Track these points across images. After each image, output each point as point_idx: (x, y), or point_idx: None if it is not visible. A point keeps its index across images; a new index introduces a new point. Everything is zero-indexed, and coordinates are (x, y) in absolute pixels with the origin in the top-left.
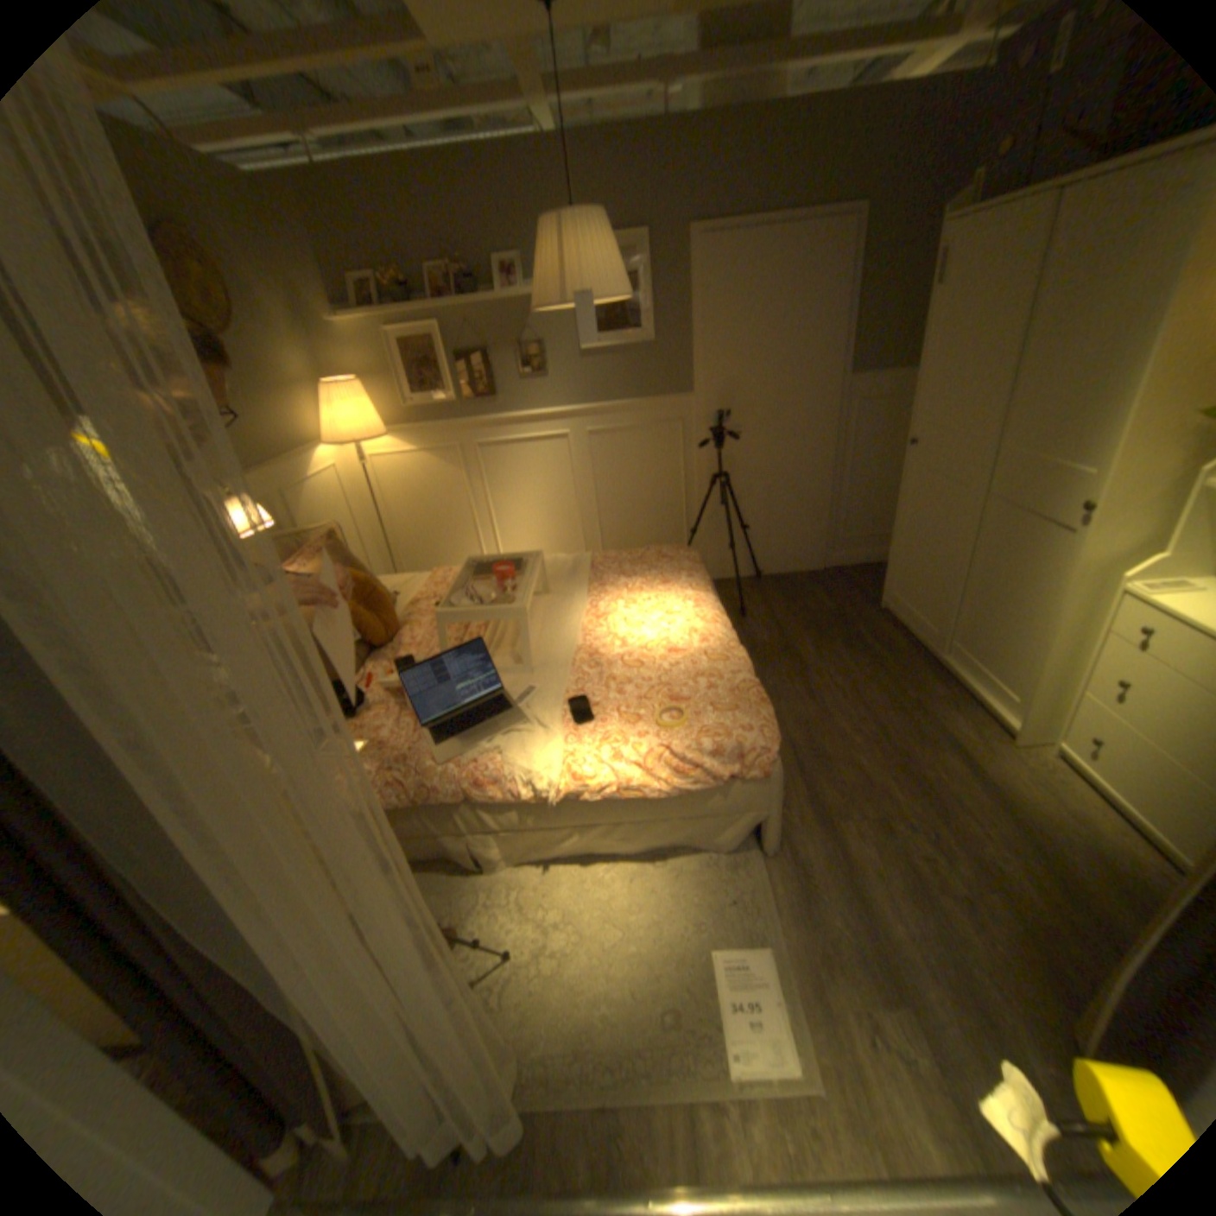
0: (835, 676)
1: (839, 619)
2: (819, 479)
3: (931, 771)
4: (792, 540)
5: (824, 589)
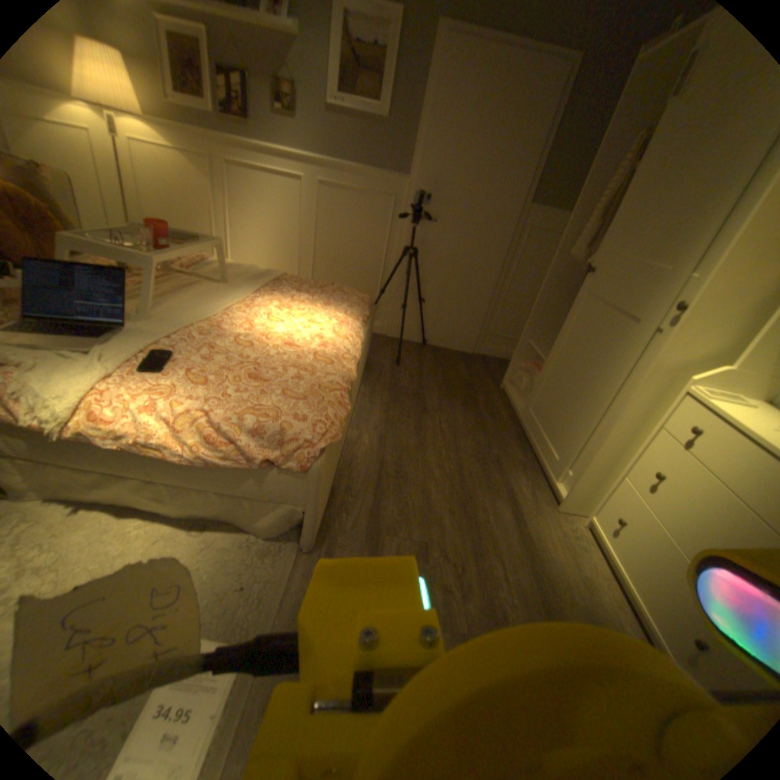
0: (443, 422)
1: (466, 386)
2: (487, 281)
3: (483, 512)
4: (455, 323)
5: (466, 365)
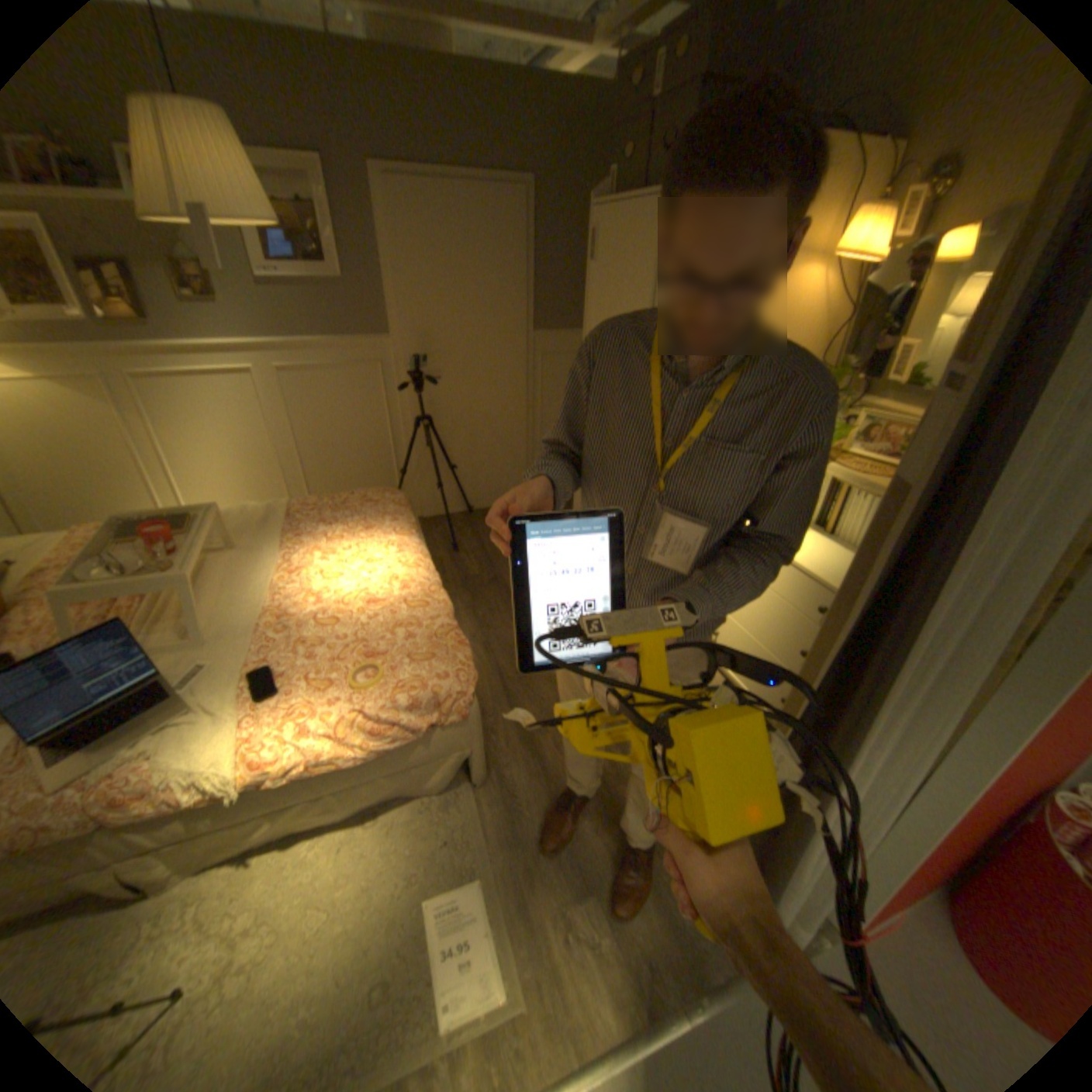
0: None
1: None
2: (516, 423)
3: None
4: (498, 477)
5: None
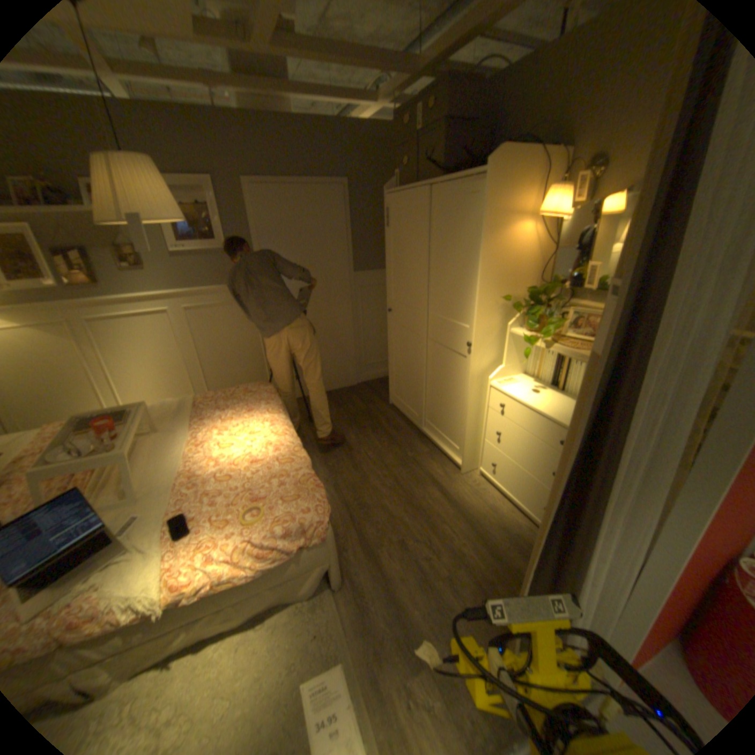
0: (368, 452)
1: (367, 414)
2: (346, 332)
3: (423, 500)
4: (336, 369)
5: (358, 397)
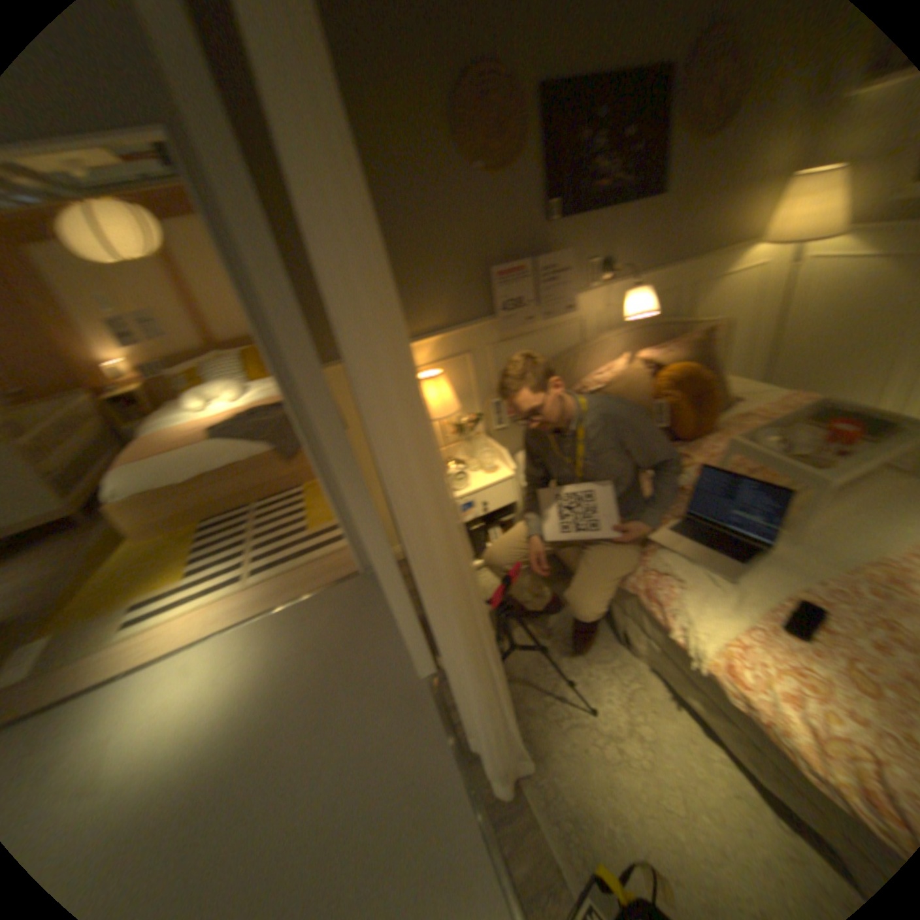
0: None
1: None
2: None
3: None
4: None
5: None
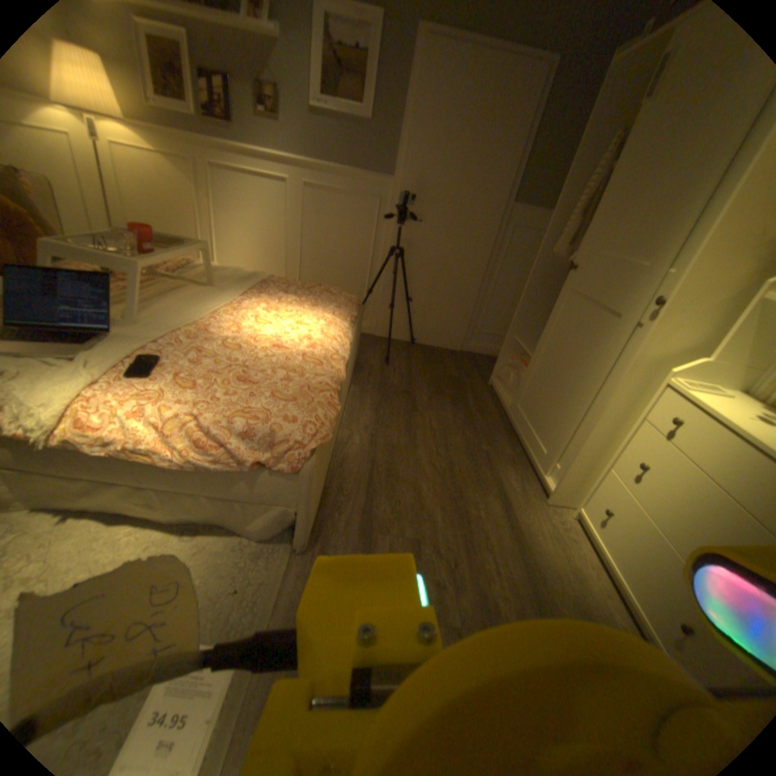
0: (433, 420)
1: (455, 384)
2: (472, 279)
3: (474, 508)
4: (442, 322)
5: (454, 363)
